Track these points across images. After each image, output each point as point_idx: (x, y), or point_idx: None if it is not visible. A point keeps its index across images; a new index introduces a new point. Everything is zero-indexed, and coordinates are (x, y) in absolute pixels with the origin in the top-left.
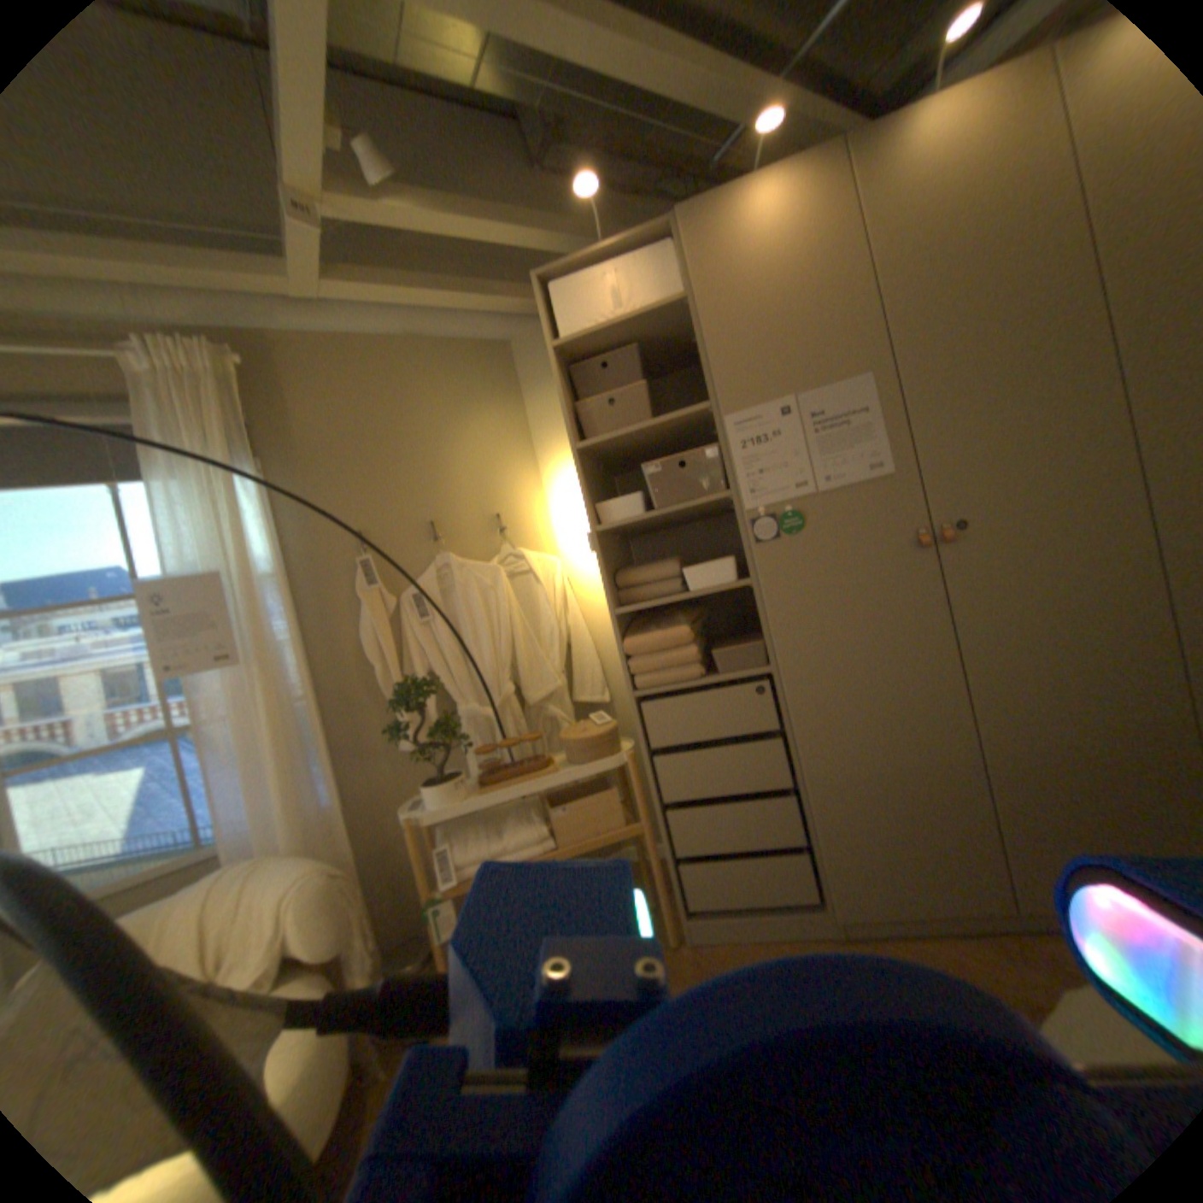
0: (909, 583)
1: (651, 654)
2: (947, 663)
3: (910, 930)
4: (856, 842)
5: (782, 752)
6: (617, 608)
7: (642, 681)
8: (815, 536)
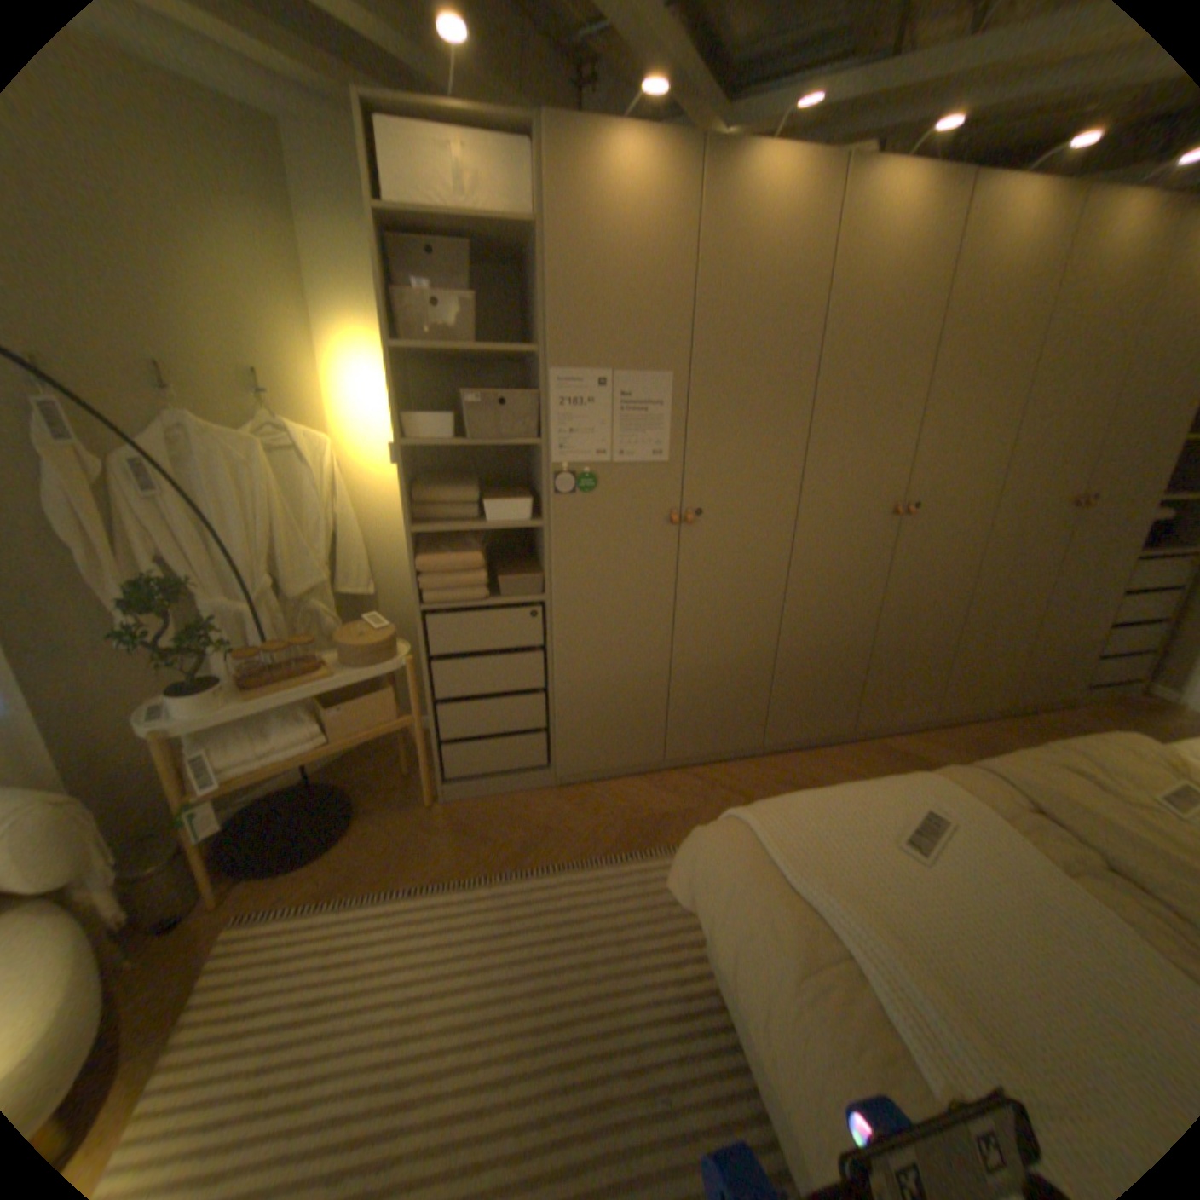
0: (658, 550)
1: (444, 576)
2: (666, 609)
3: (603, 777)
4: (582, 725)
5: (543, 663)
6: (413, 526)
7: (432, 600)
8: (602, 501)
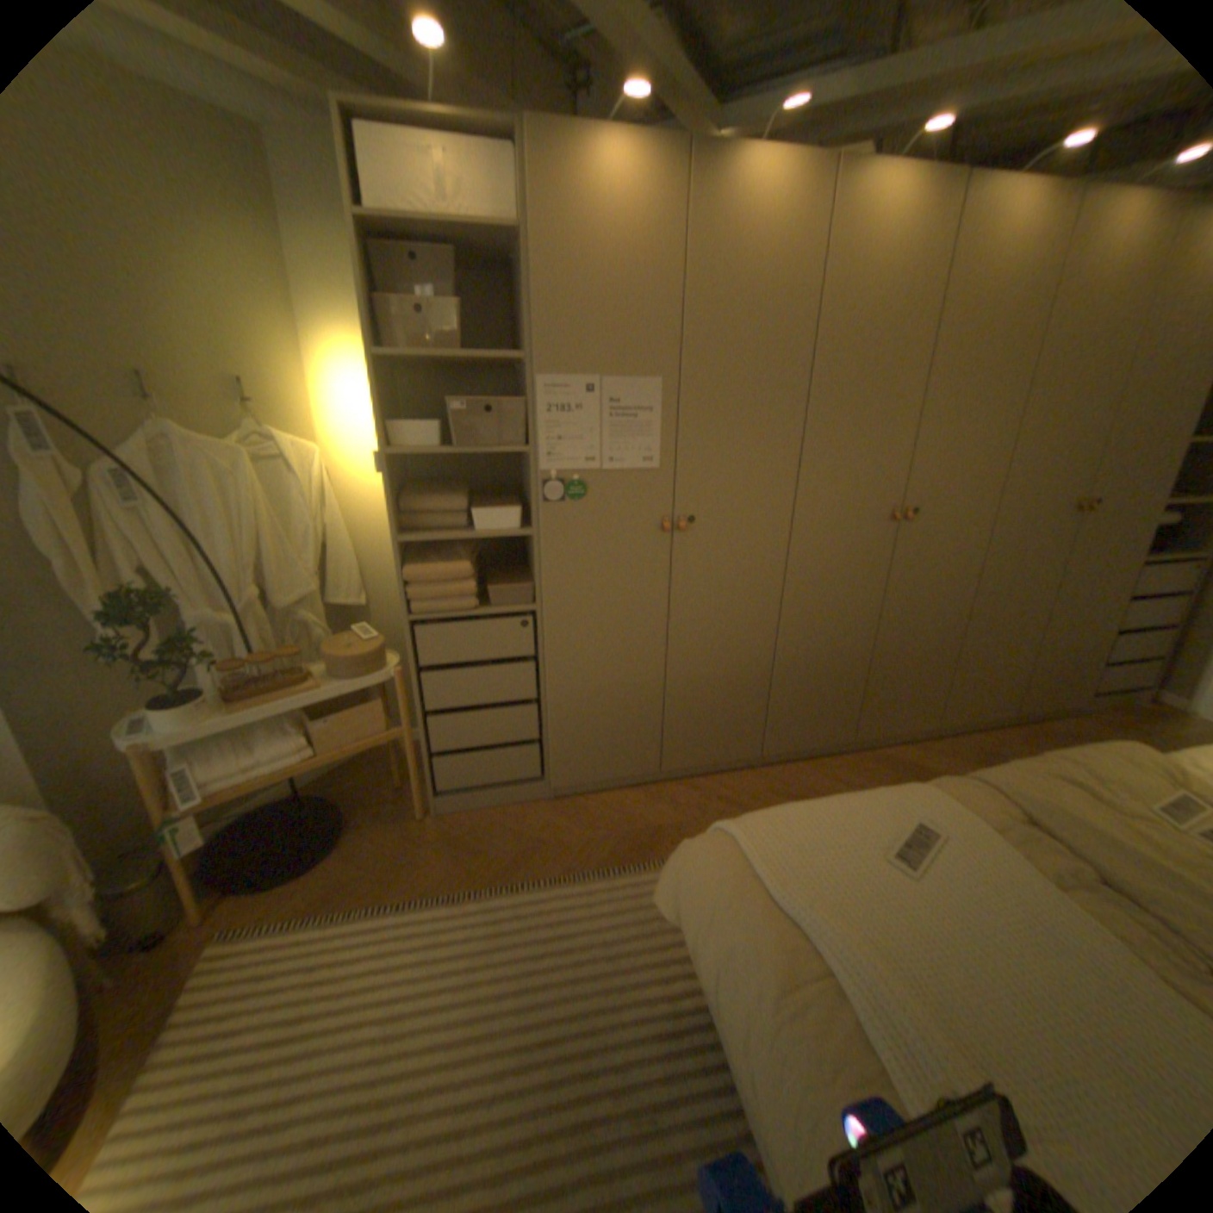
0: (650, 558)
1: (433, 586)
2: (660, 618)
3: (598, 788)
4: (576, 736)
5: (535, 673)
6: (401, 535)
7: (421, 609)
8: (592, 508)
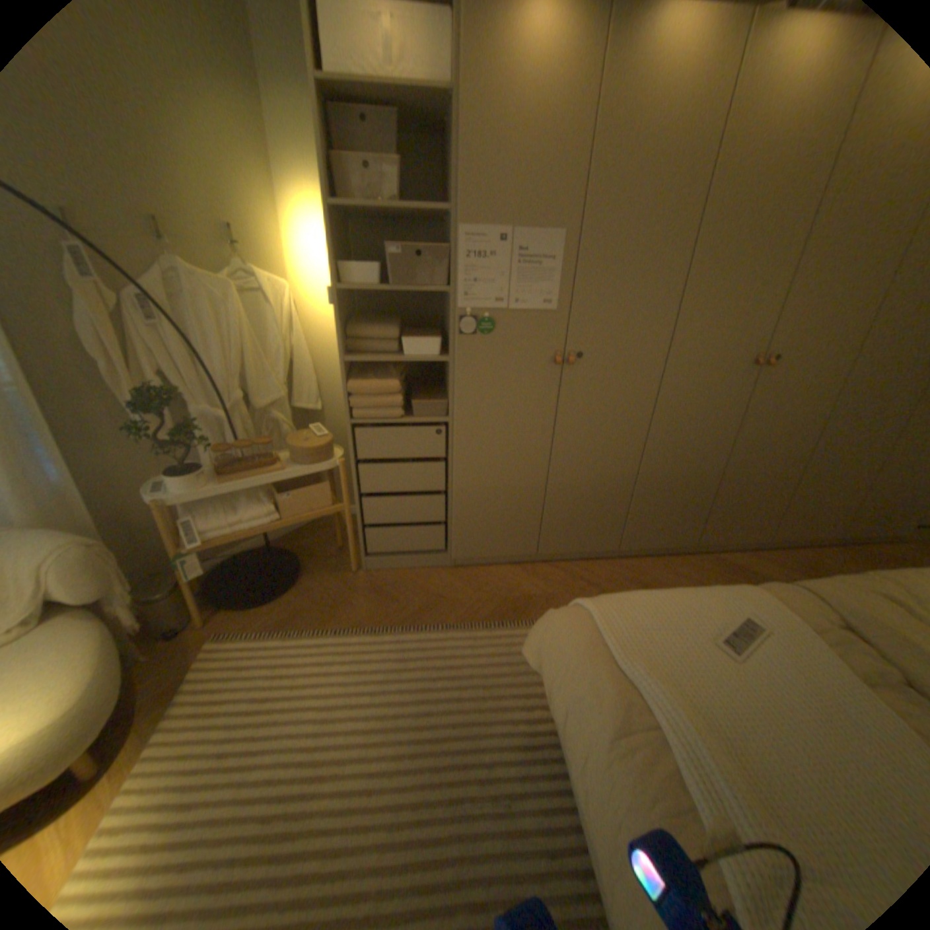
0: (542, 386)
1: (369, 398)
2: (546, 435)
3: (488, 562)
4: (473, 522)
5: (444, 471)
6: (346, 356)
7: (359, 416)
8: (498, 341)
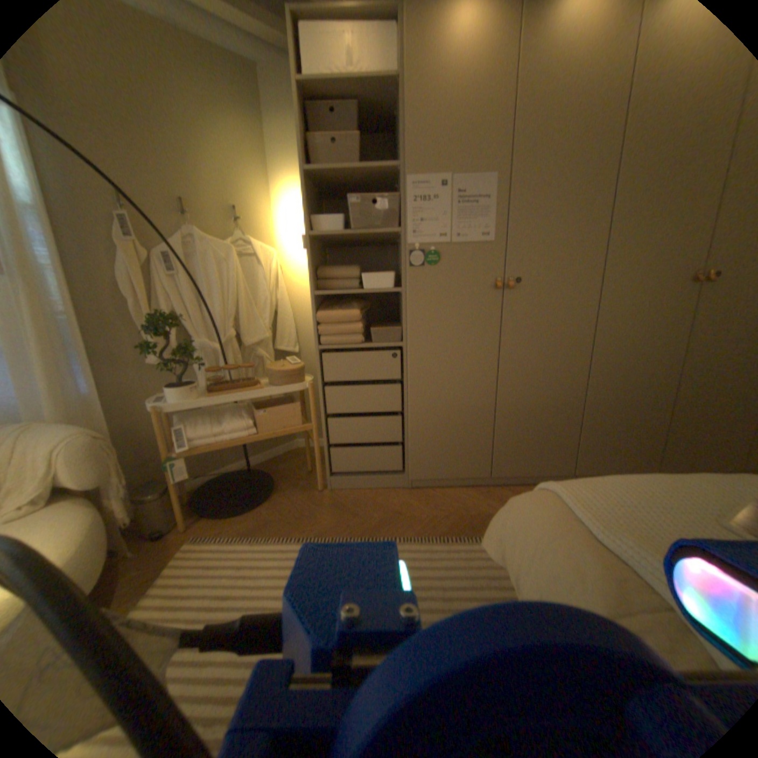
0: (485, 308)
1: (334, 324)
2: (492, 355)
3: (442, 483)
4: (426, 440)
5: (399, 391)
6: (316, 291)
7: (325, 340)
8: (443, 269)
